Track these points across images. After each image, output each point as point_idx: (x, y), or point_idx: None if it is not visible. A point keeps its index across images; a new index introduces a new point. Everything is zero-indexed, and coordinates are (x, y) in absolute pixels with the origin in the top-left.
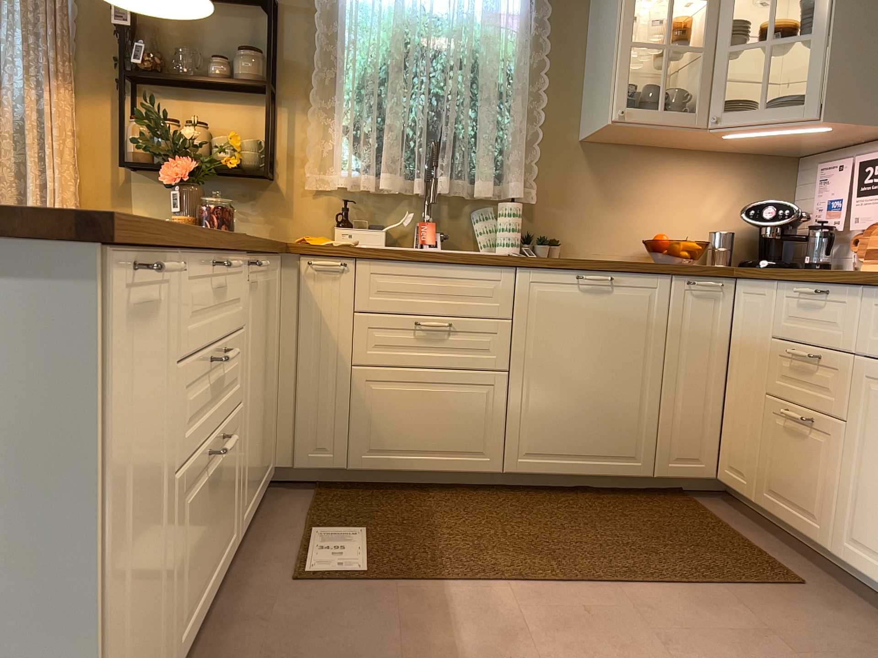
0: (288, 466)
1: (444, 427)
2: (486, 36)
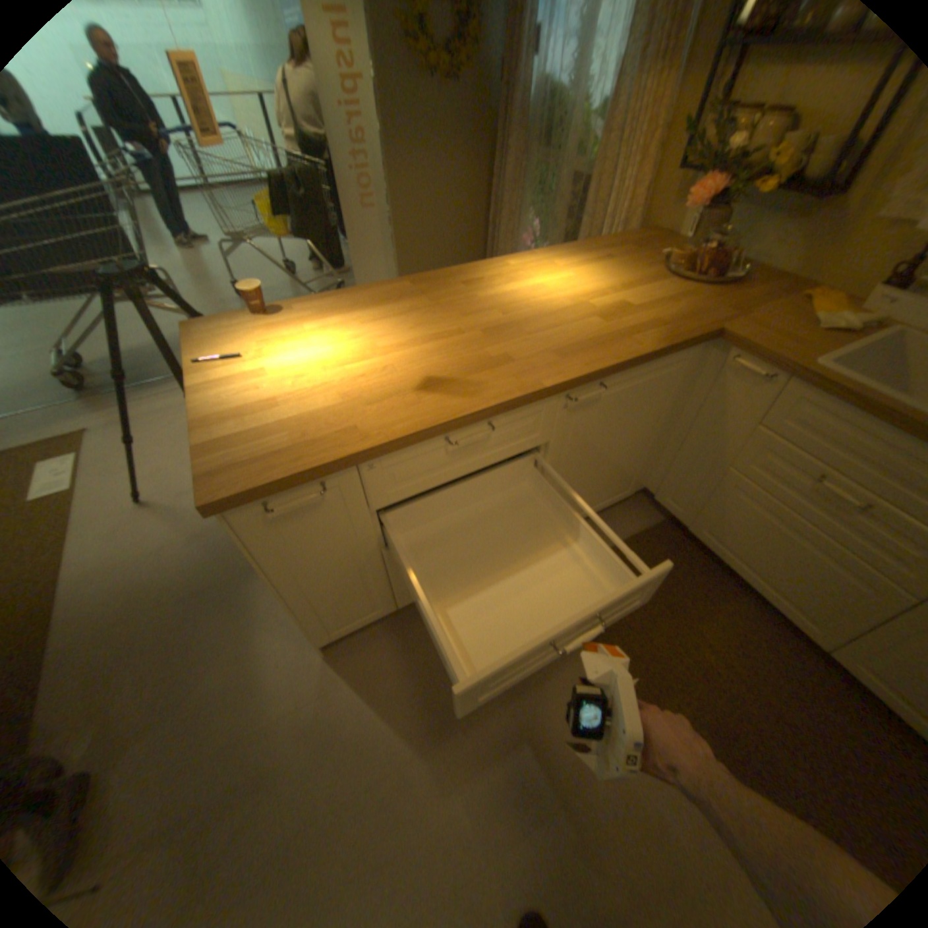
0: (654, 493)
1: (792, 575)
2: None
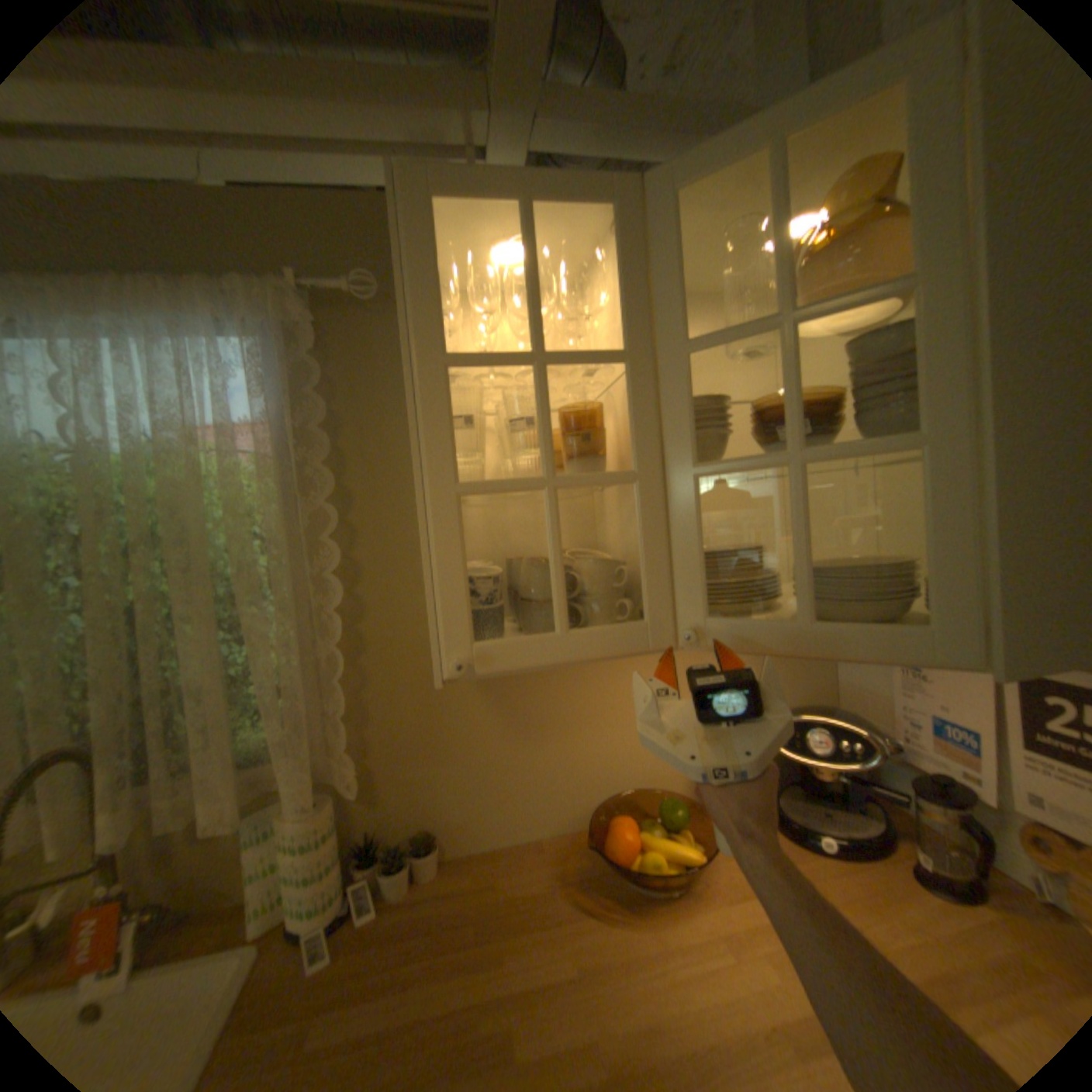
0: None
1: None
2: (175, 479)
